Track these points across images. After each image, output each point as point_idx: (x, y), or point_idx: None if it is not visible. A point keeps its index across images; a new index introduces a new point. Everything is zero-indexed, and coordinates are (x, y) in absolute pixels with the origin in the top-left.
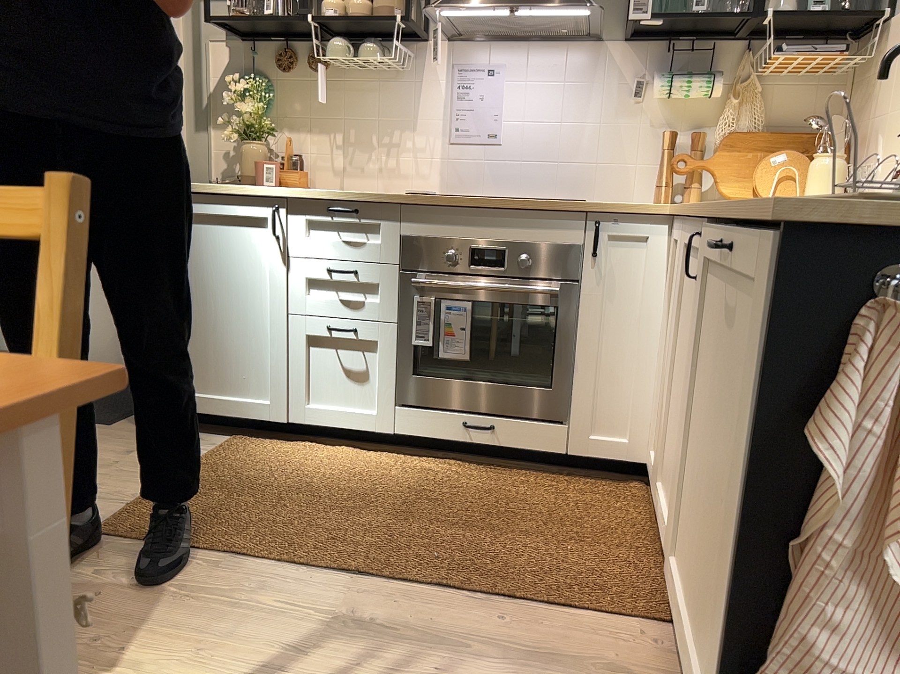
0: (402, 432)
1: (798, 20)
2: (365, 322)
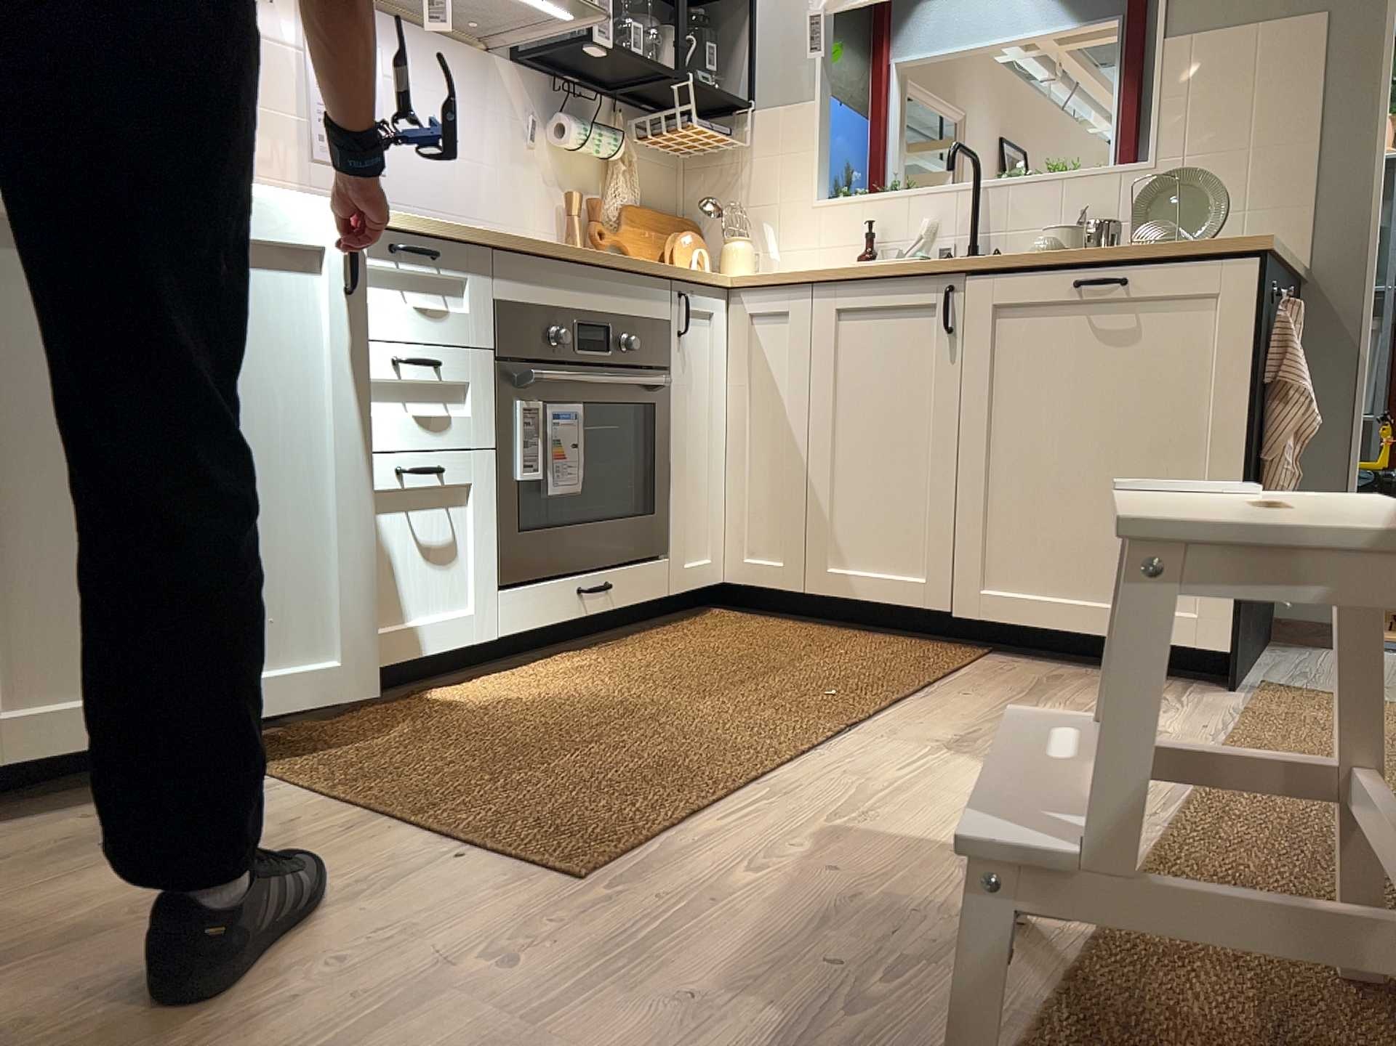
0: (508, 630)
1: (709, 89)
2: (451, 452)
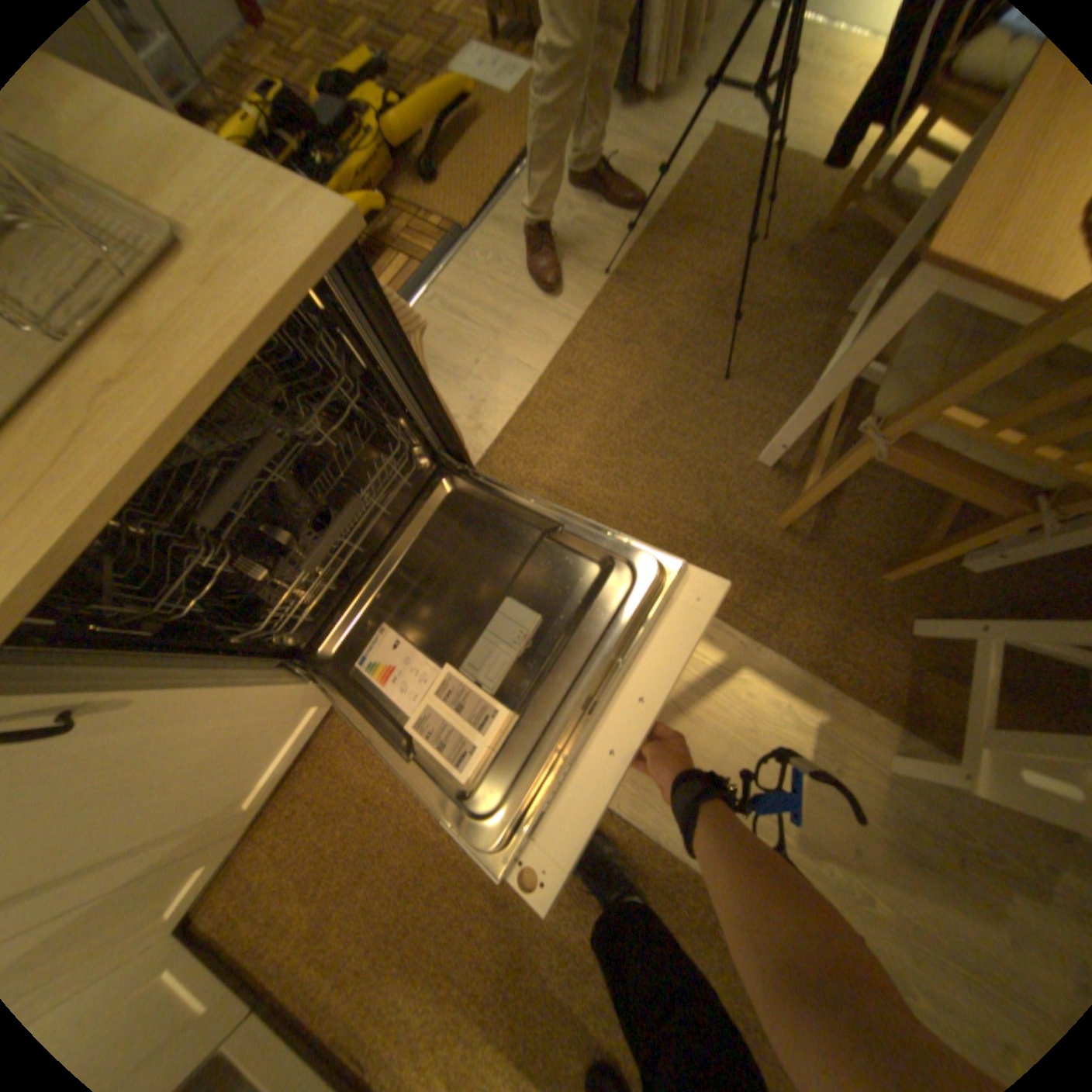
0: None
1: None
2: None
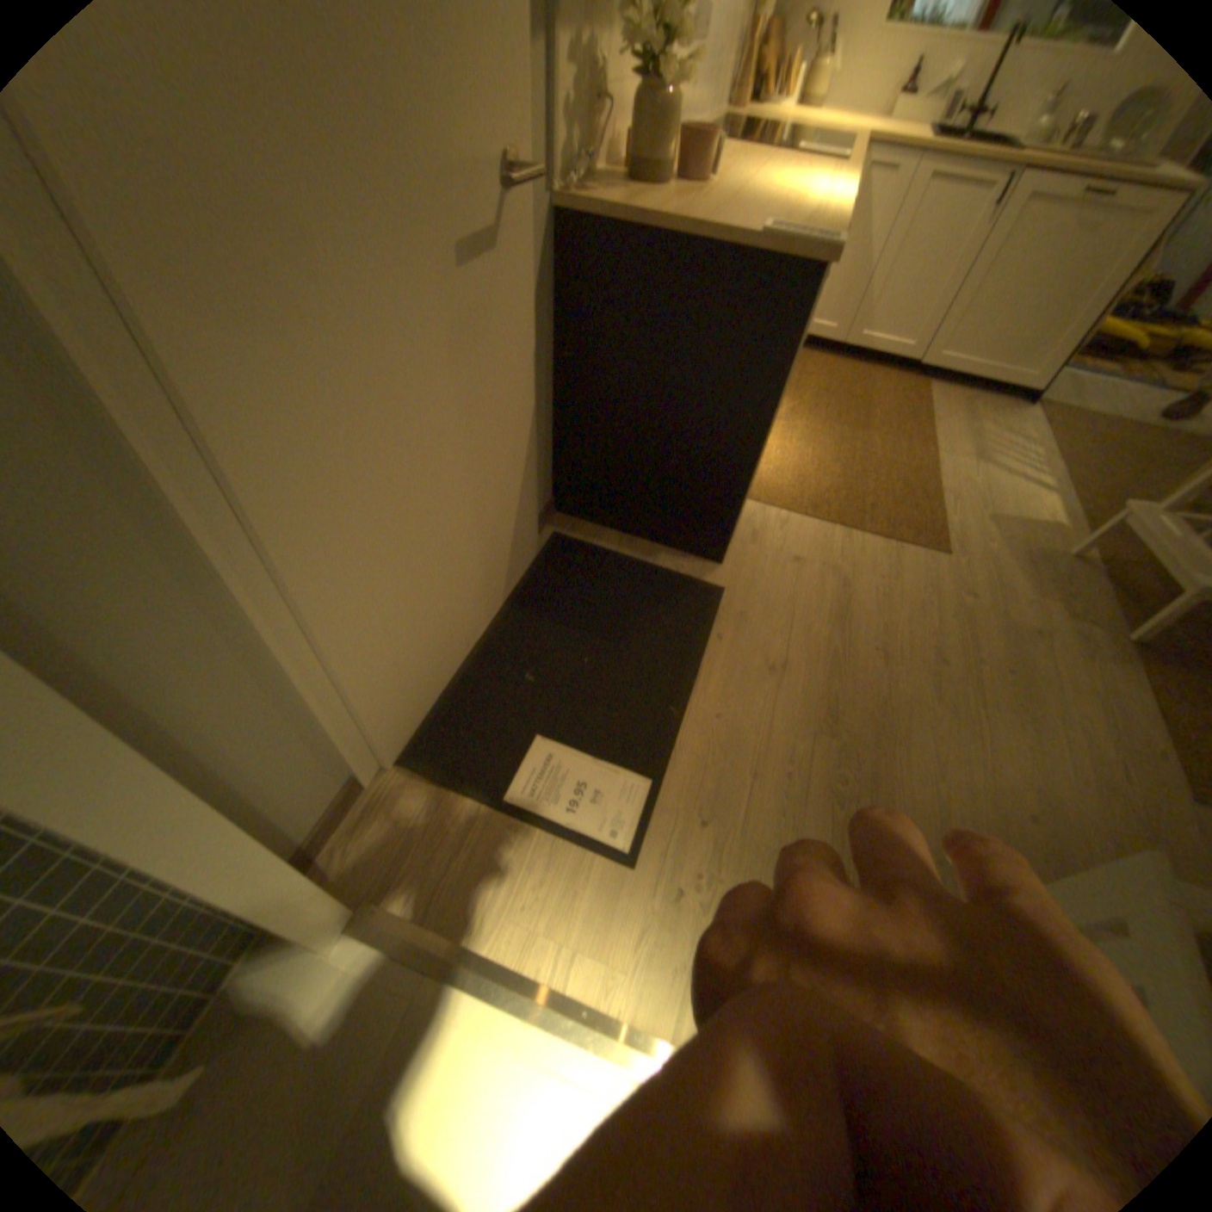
0: None
1: None
2: None
